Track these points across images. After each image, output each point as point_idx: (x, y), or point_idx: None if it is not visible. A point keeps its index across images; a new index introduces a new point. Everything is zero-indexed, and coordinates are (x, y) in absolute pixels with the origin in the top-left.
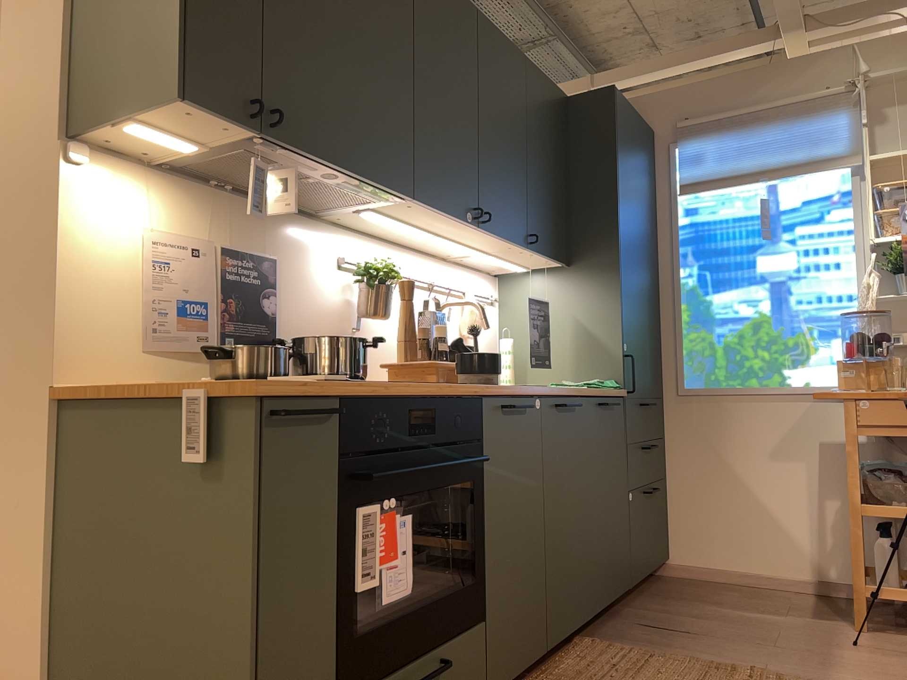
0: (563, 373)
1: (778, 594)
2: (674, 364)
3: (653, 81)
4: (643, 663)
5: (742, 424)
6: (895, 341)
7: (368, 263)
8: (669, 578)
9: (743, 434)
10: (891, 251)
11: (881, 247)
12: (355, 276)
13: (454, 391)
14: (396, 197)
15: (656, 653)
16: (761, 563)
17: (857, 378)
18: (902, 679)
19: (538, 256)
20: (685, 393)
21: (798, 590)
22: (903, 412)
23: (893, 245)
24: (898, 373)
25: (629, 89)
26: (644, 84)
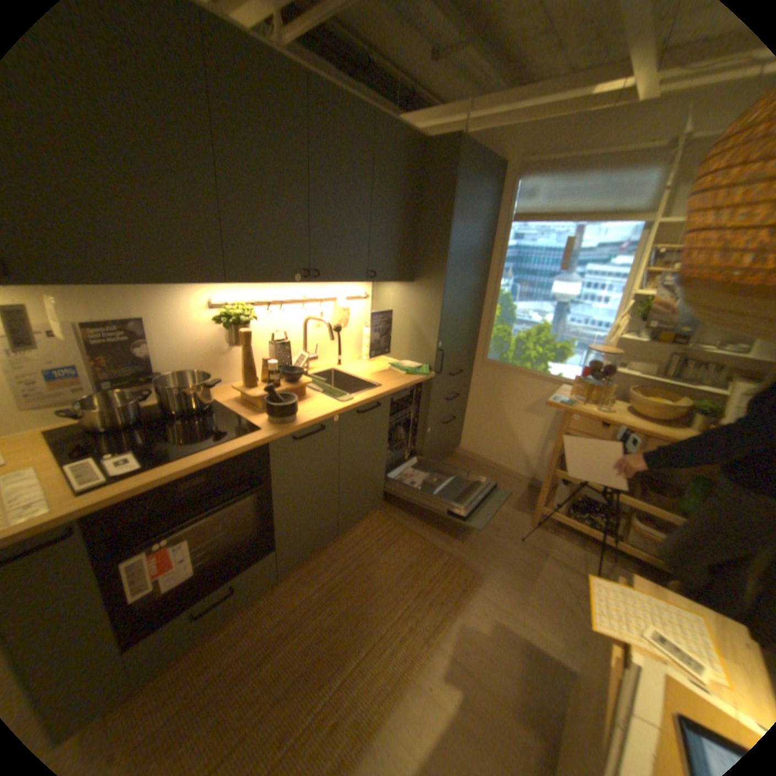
0: (401, 352)
1: (507, 482)
2: (483, 342)
3: (519, 109)
4: (394, 539)
5: (514, 388)
6: (623, 367)
7: (228, 308)
8: (456, 455)
9: (513, 394)
10: (650, 298)
11: (644, 293)
12: (216, 320)
13: (234, 450)
14: (212, 281)
15: (406, 532)
16: (504, 462)
17: (583, 391)
18: (529, 580)
19: (382, 281)
20: (486, 362)
21: (519, 480)
22: (598, 429)
23: (652, 294)
24: (609, 398)
25: (500, 113)
26: (512, 110)
